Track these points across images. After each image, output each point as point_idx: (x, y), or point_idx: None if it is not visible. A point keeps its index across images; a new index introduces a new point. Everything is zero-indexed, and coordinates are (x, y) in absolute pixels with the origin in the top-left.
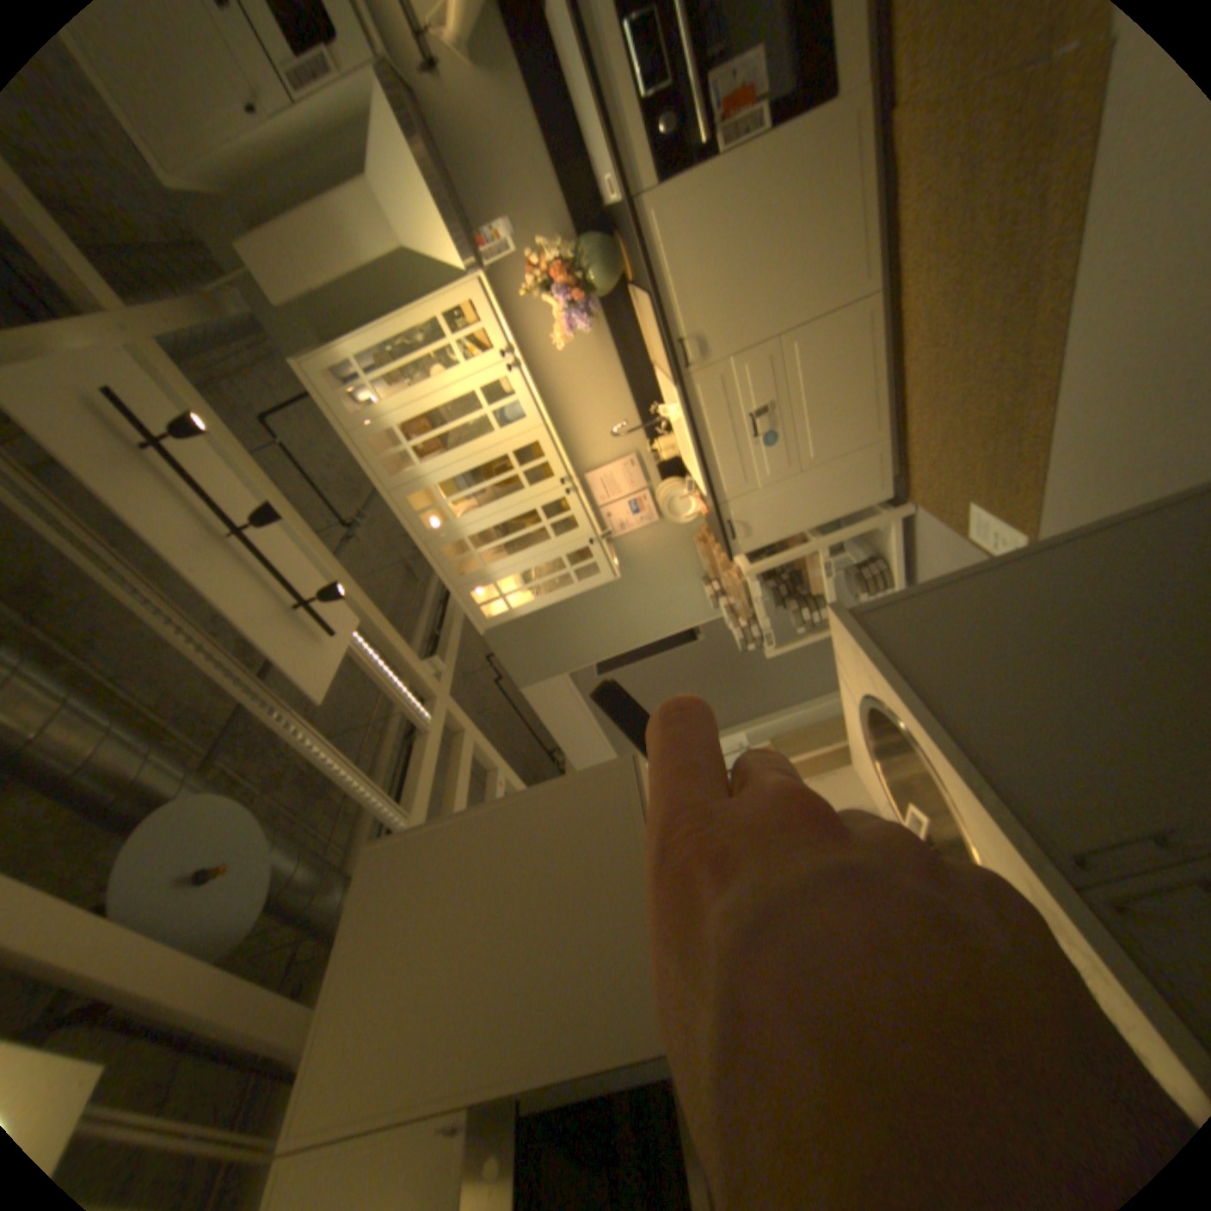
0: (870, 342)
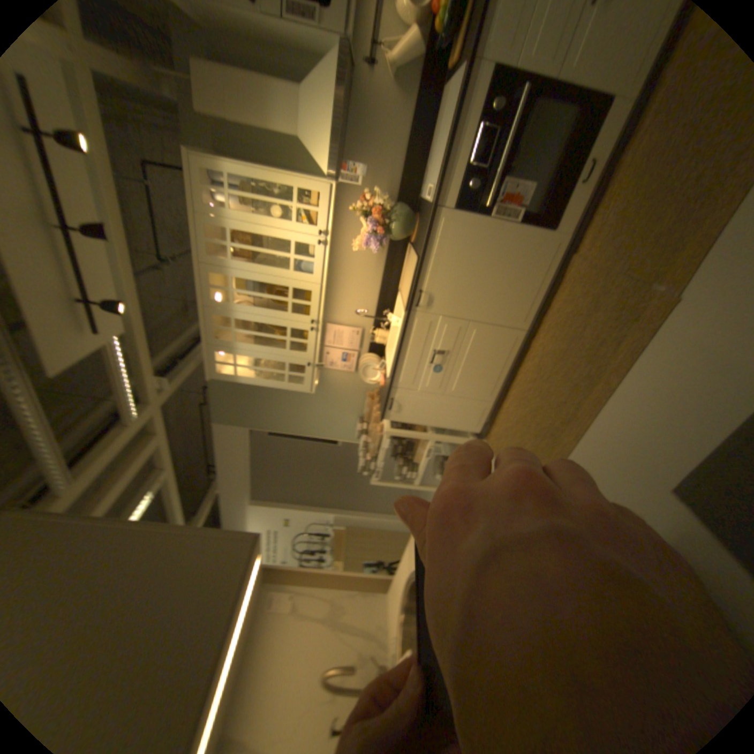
0: (507, 351)
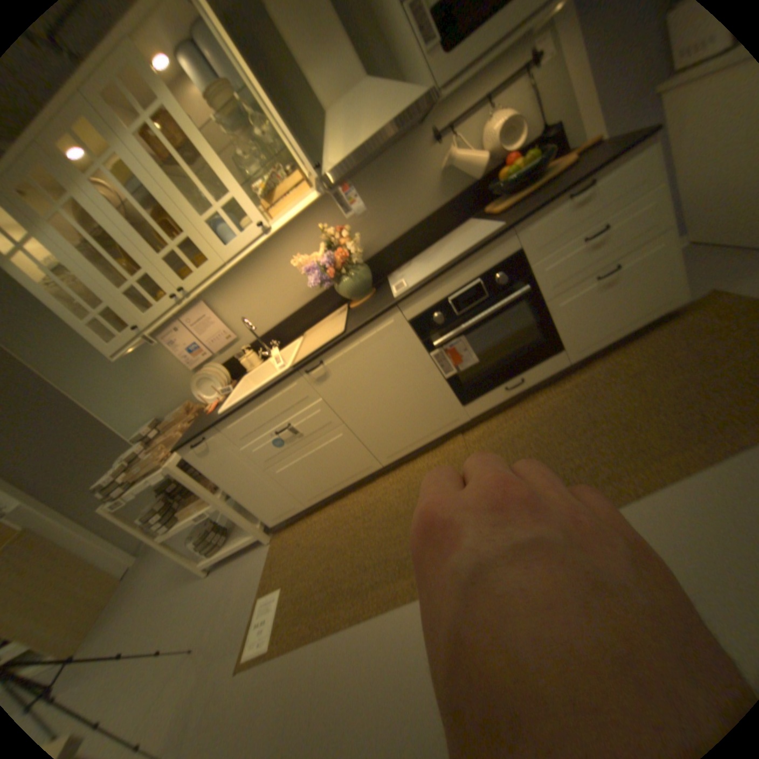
0: (353, 471)
